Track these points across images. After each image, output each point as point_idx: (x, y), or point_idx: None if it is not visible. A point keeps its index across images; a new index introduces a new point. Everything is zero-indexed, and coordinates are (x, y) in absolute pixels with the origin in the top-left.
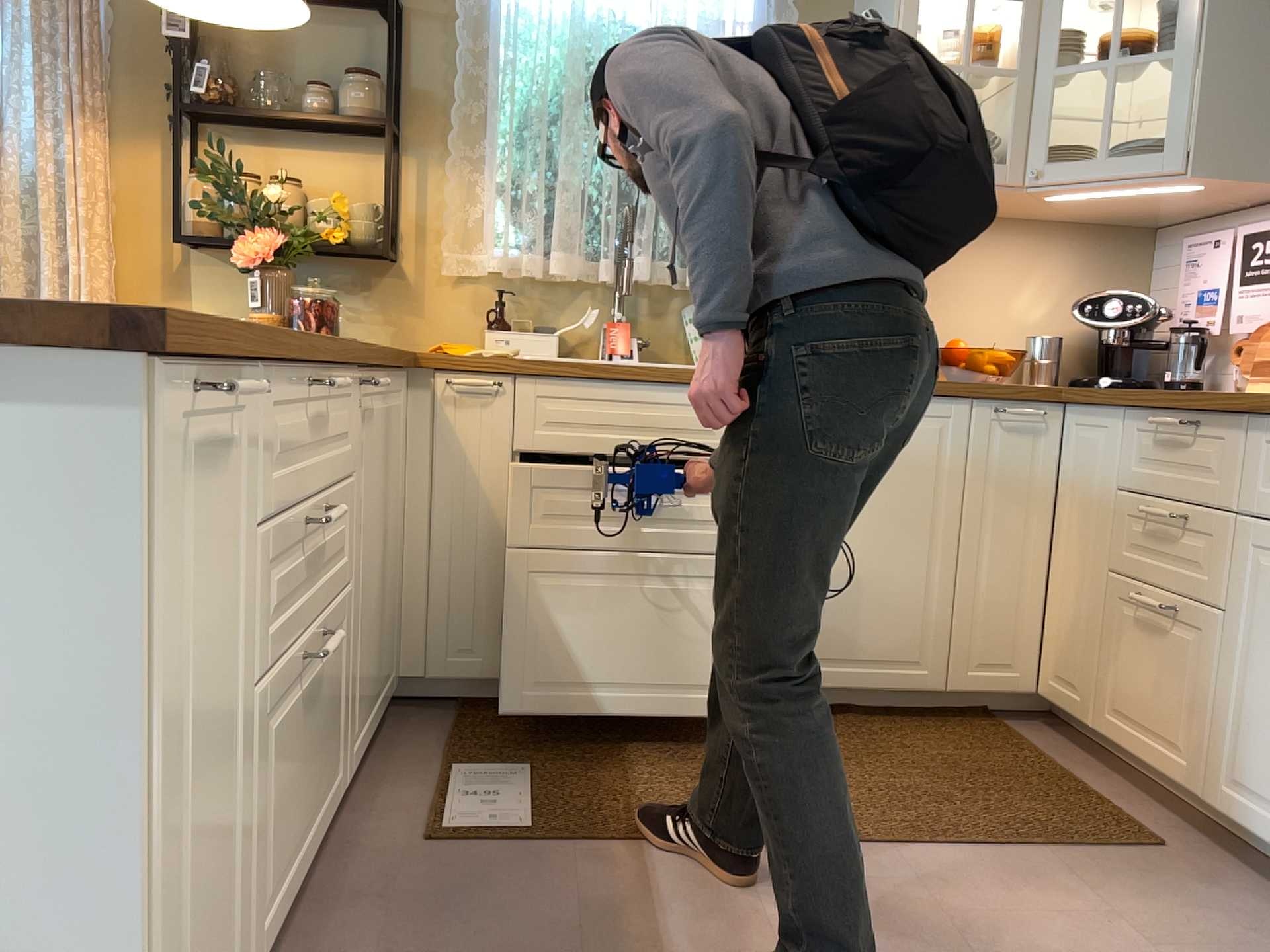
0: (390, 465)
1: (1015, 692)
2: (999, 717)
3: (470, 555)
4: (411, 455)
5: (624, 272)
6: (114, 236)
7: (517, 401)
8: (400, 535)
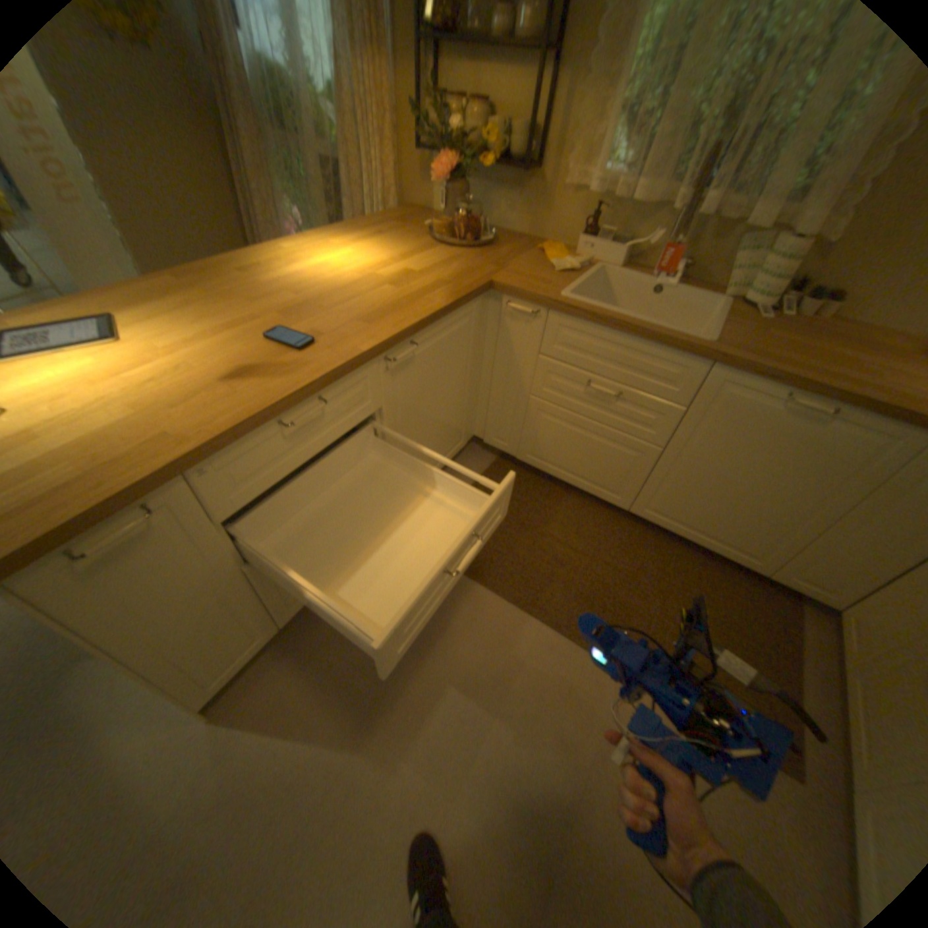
0: (455, 362)
1: (823, 604)
2: (806, 603)
3: (509, 400)
4: (488, 339)
5: (702, 197)
6: (391, 140)
7: (548, 326)
8: (477, 379)
